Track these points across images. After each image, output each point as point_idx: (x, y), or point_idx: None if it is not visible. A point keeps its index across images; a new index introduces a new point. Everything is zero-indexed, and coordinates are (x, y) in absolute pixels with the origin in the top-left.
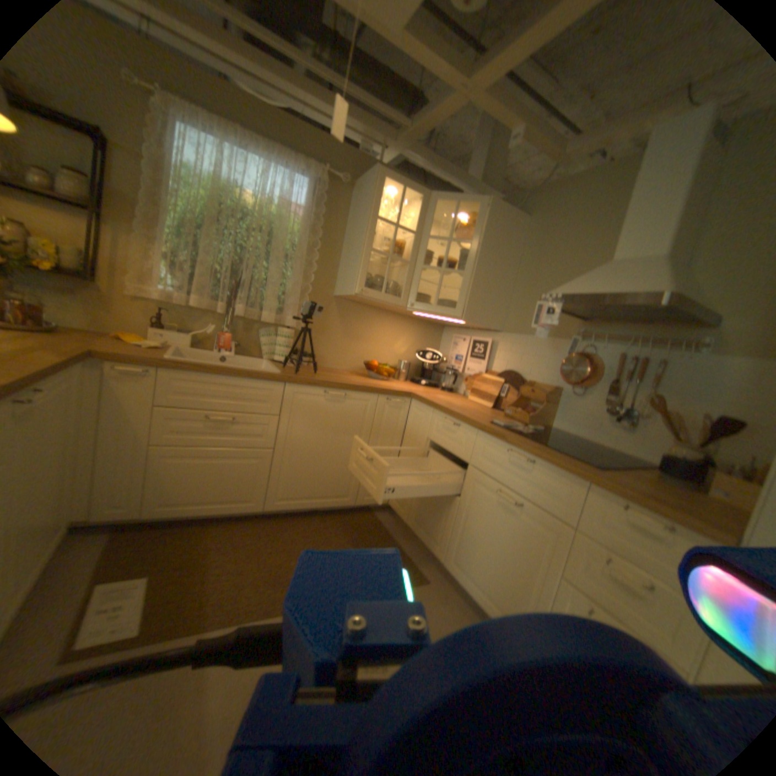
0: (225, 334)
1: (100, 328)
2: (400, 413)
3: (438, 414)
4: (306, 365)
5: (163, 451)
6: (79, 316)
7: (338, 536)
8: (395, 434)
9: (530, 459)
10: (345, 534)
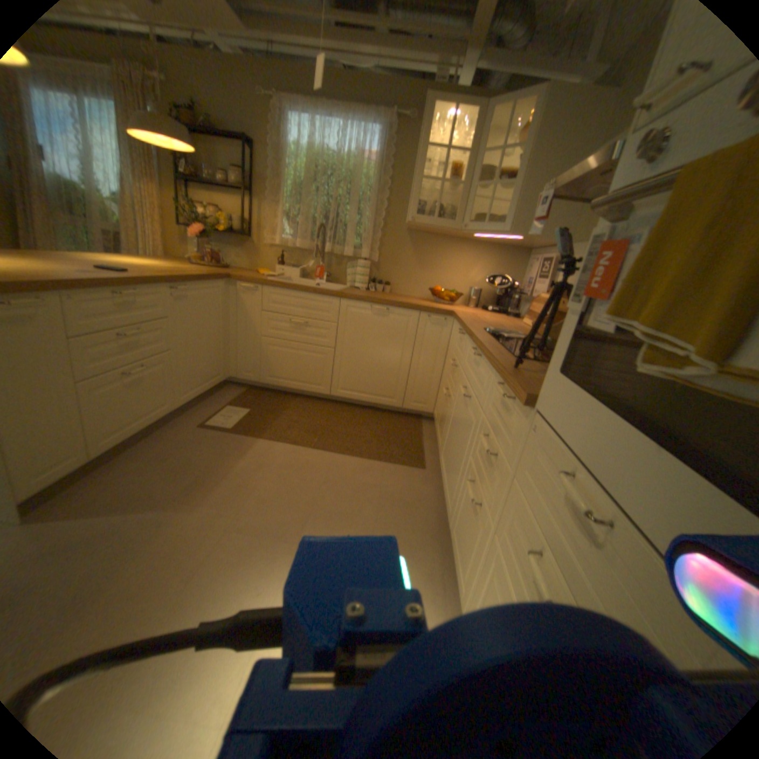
0: (321, 266)
1: (255, 266)
2: (443, 331)
3: (459, 328)
4: (382, 292)
5: (268, 340)
6: (245, 259)
7: (377, 424)
8: (439, 351)
9: (478, 354)
10: (383, 425)
